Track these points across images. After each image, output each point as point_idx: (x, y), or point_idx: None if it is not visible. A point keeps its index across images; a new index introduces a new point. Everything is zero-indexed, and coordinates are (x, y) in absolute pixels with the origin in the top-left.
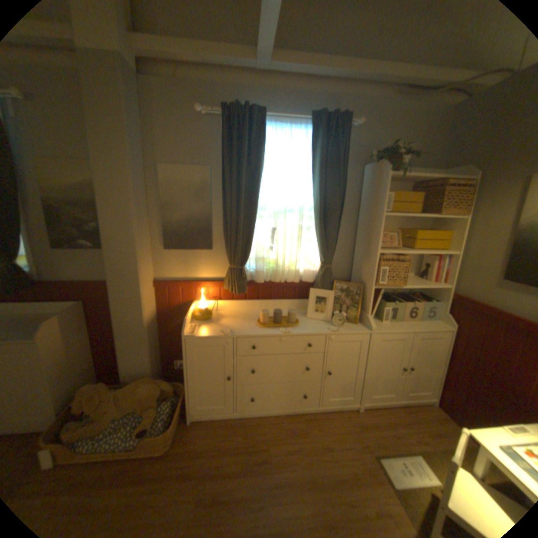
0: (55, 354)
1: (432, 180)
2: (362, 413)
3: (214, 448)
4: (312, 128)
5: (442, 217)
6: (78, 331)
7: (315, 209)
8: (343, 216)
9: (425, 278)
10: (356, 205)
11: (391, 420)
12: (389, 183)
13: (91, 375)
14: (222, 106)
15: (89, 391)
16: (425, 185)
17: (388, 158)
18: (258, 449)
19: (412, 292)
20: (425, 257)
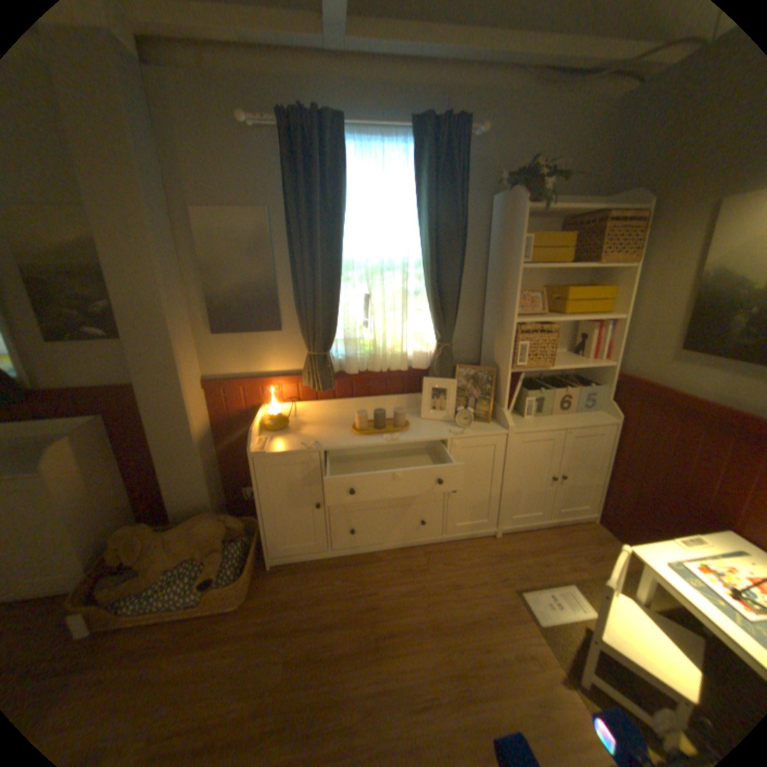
0: (71, 491)
1: (587, 214)
2: (499, 539)
3: (304, 597)
4: (414, 142)
5: (603, 267)
6: (100, 457)
7: (425, 265)
8: (465, 272)
9: (580, 355)
10: (483, 256)
11: (537, 544)
12: (526, 221)
13: (126, 516)
14: (277, 113)
15: (126, 537)
16: (579, 221)
17: (525, 184)
18: (362, 594)
19: (564, 374)
20: (581, 325)
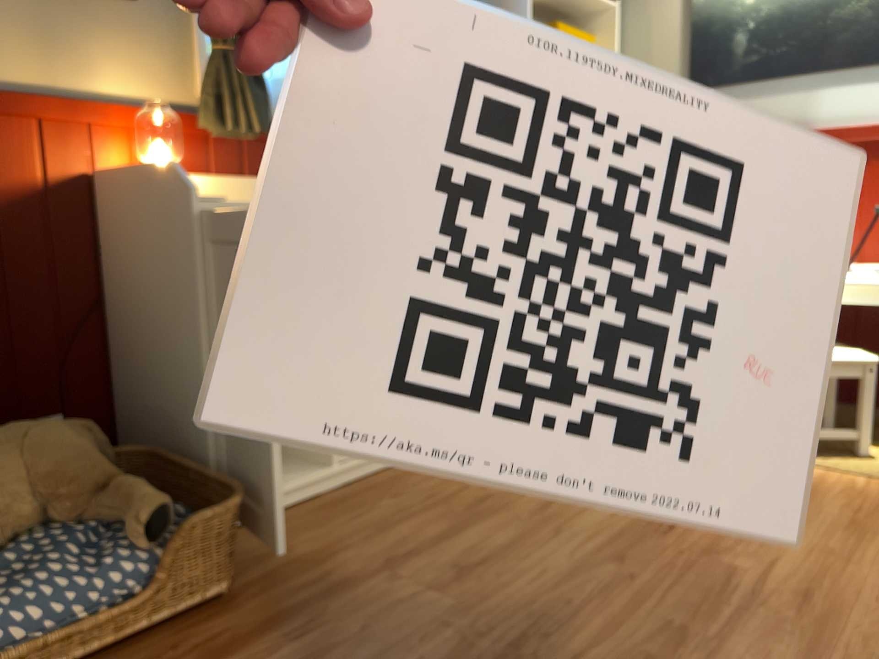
0: None
1: None
2: None
3: (348, 533)
4: None
5: (571, 14)
6: None
7: None
8: None
9: None
10: None
11: None
12: None
13: None
14: None
15: None
16: None
17: None
18: (445, 495)
19: None
20: None
